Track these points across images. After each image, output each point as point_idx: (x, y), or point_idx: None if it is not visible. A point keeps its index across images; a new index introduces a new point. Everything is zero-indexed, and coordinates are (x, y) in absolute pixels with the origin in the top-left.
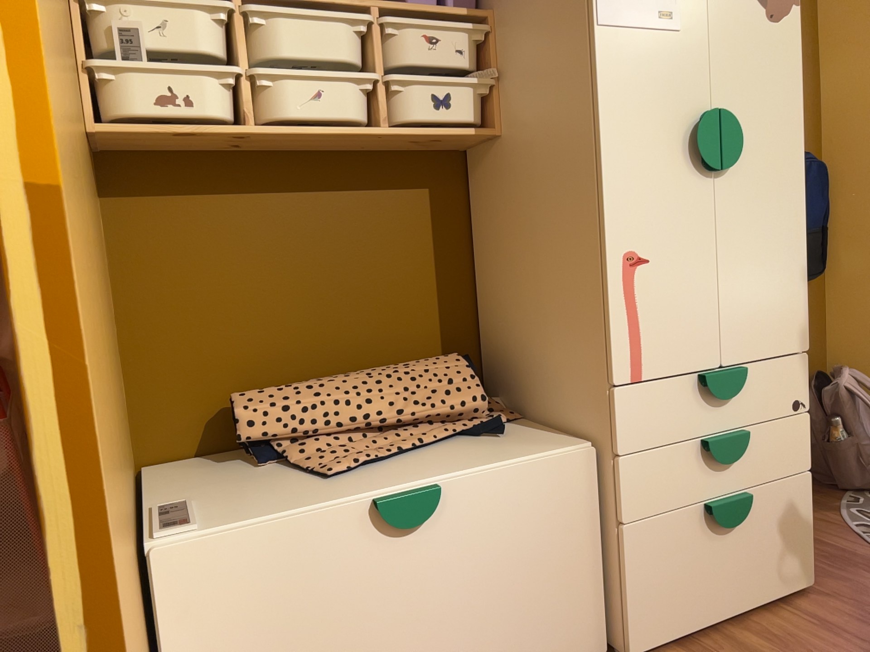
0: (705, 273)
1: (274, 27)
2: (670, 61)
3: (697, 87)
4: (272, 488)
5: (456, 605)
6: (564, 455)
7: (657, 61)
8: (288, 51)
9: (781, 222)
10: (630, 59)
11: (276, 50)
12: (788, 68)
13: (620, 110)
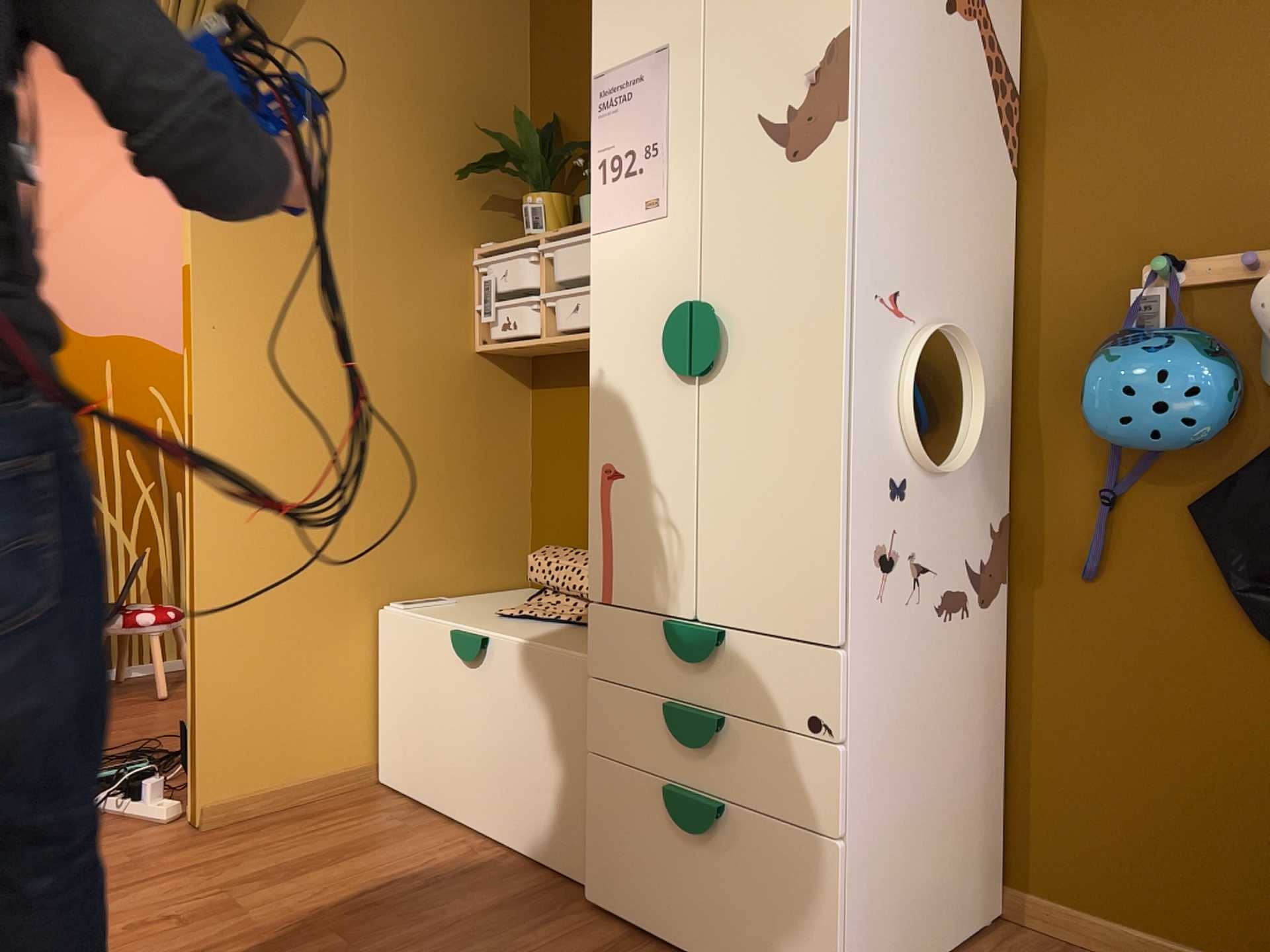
0: (680, 499)
1: (559, 256)
2: (654, 252)
3: (682, 274)
4: (477, 610)
5: (491, 744)
6: (573, 658)
7: (642, 255)
8: (565, 273)
9: (795, 443)
10: (616, 259)
11: (560, 273)
12: (819, 219)
13: (605, 314)
